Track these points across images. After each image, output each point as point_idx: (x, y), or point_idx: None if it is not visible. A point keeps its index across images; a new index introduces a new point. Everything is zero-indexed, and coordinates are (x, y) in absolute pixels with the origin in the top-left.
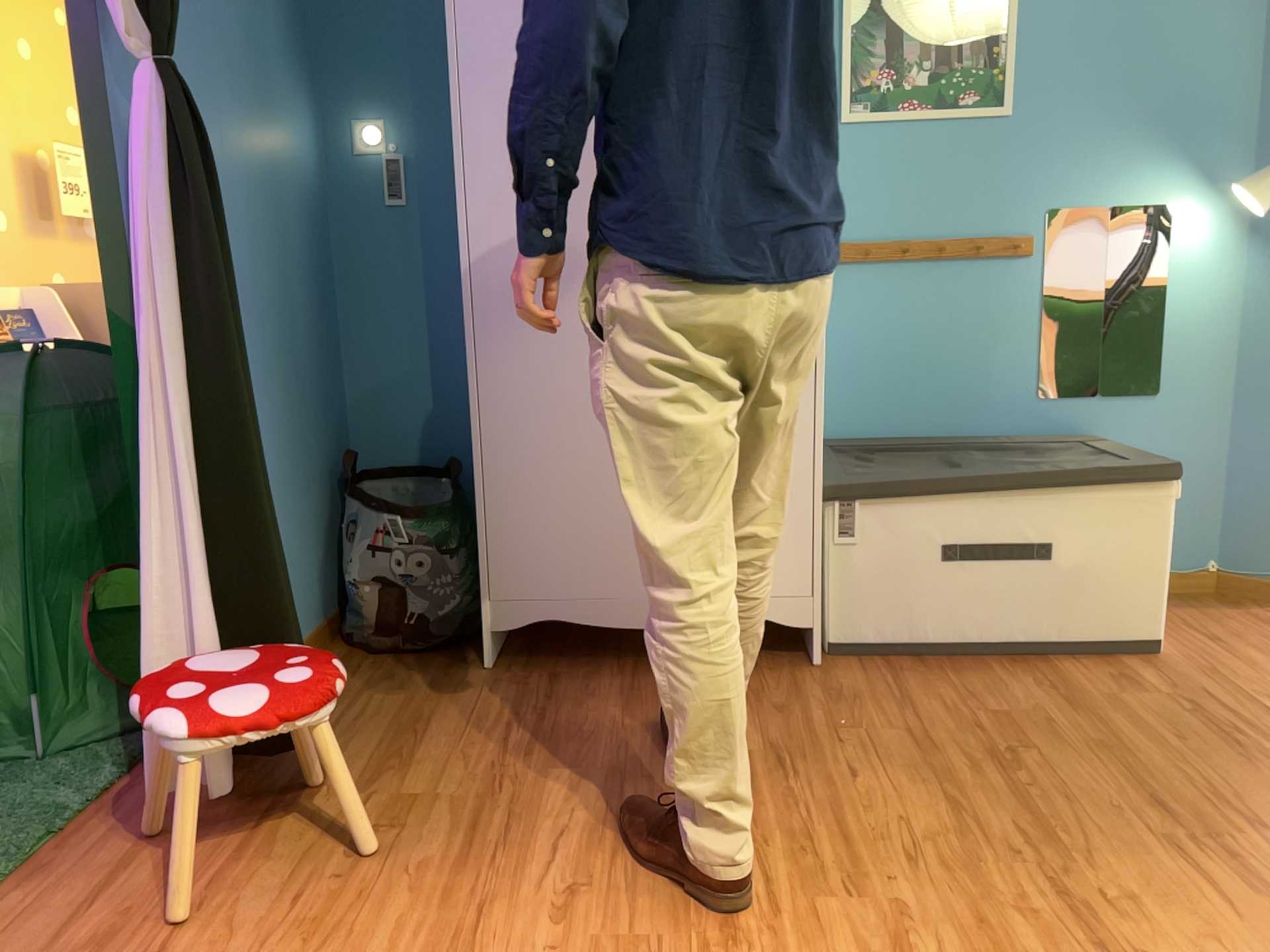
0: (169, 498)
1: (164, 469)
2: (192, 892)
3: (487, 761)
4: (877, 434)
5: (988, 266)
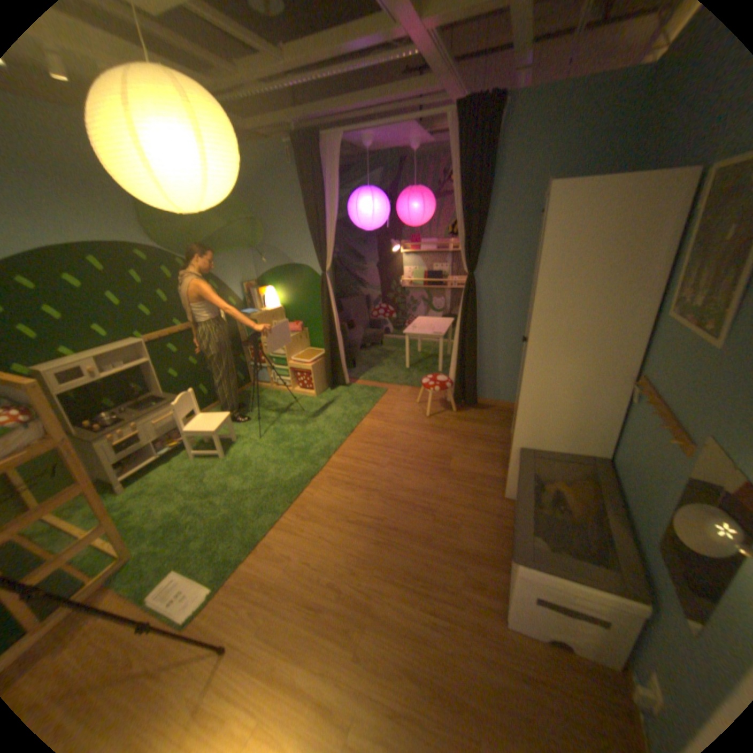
0: (453, 352)
1: (454, 347)
2: (424, 404)
3: (457, 431)
4: (626, 487)
5: (678, 445)
